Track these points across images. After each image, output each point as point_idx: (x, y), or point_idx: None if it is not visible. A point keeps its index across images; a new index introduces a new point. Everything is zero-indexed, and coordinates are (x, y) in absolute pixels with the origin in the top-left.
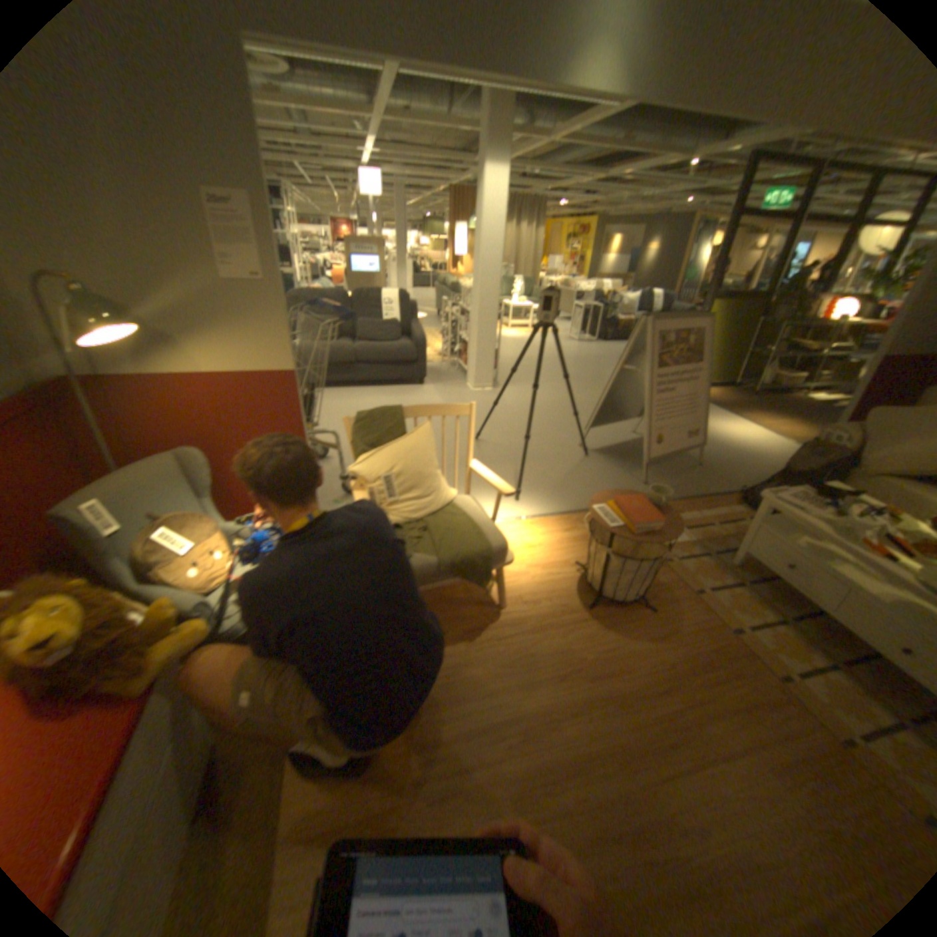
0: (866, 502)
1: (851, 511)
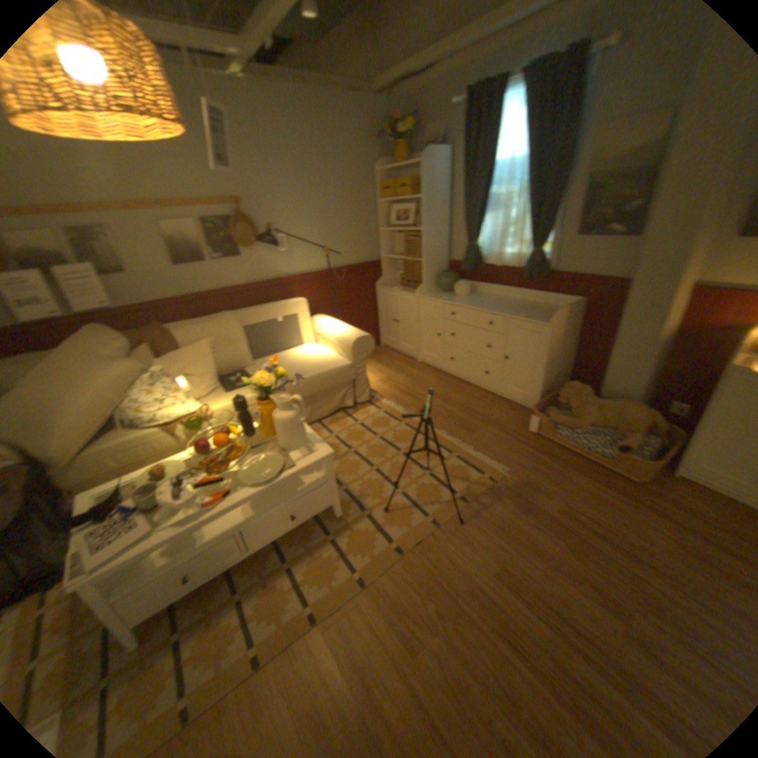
0: (123, 483)
1: (142, 500)
